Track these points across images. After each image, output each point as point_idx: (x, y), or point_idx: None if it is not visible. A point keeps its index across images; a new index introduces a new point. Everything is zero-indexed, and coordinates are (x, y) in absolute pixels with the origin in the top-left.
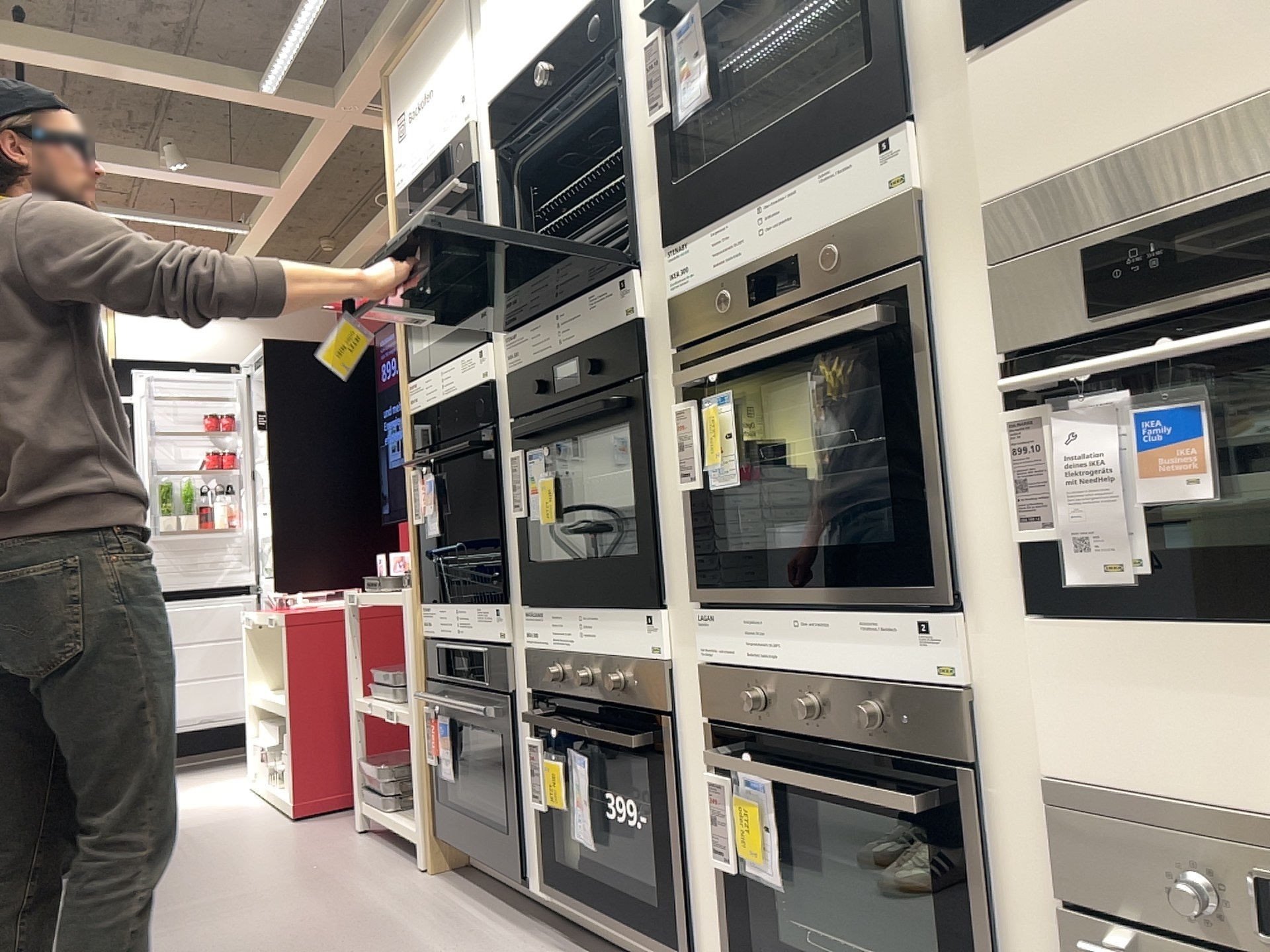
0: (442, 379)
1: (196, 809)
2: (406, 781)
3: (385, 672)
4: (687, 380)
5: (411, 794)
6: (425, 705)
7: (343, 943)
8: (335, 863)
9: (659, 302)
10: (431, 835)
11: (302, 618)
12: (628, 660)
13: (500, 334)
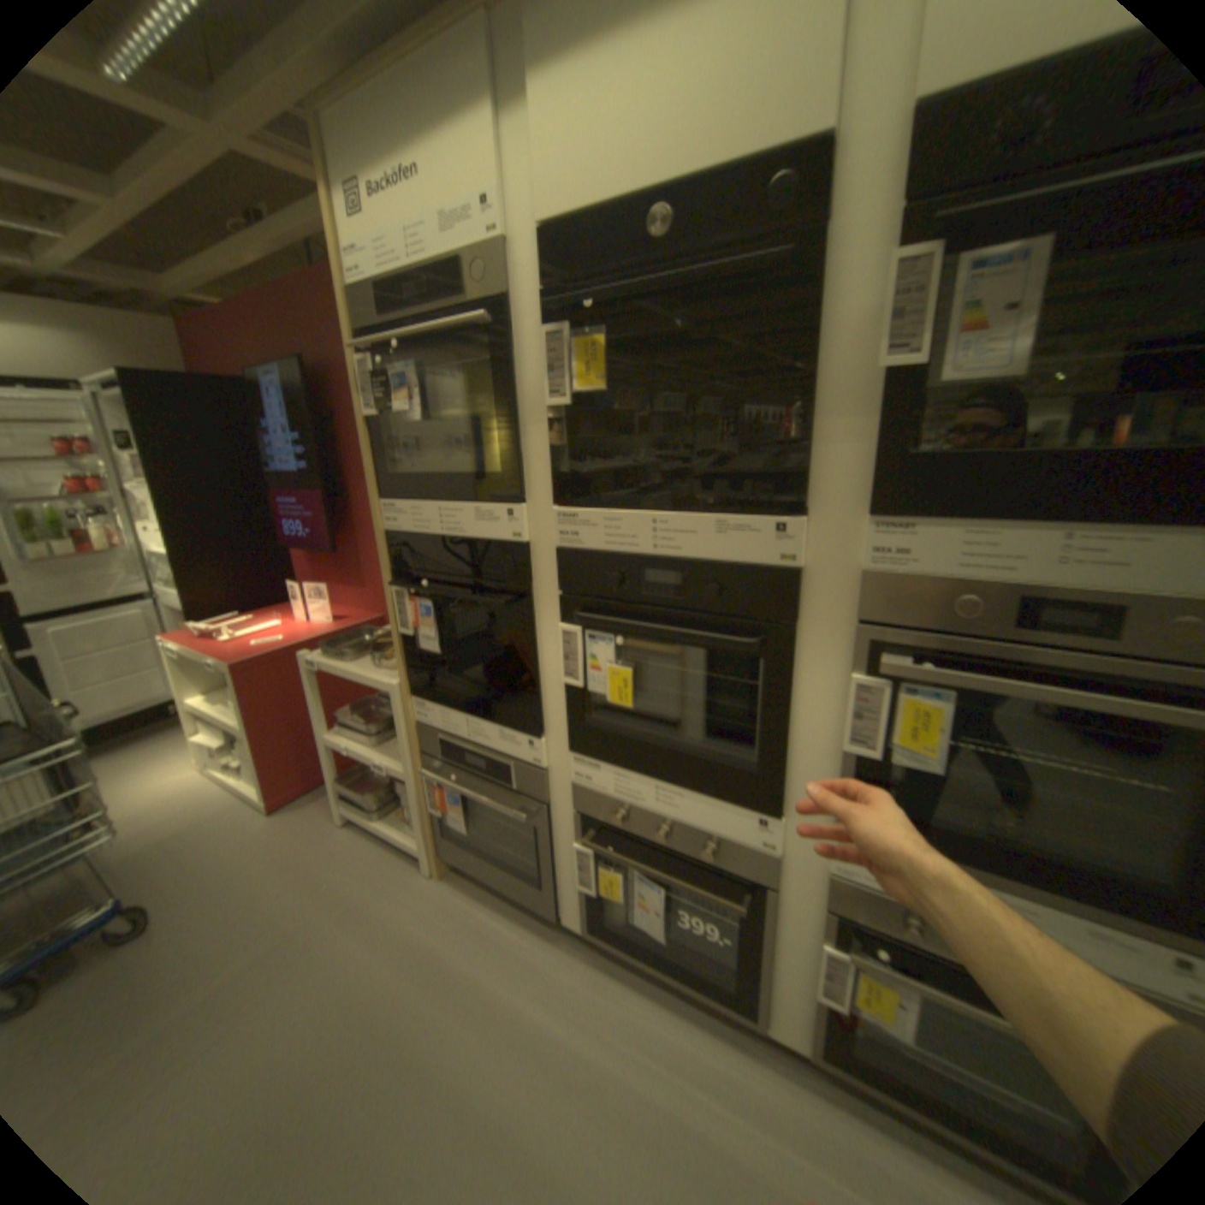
0: (442, 517)
1: (154, 811)
2: (383, 796)
3: (347, 714)
4: (903, 676)
5: (388, 803)
6: (424, 773)
7: (416, 1006)
8: (341, 879)
9: (835, 562)
10: (433, 857)
11: (244, 666)
12: (726, 840)
13: (542, 502)
